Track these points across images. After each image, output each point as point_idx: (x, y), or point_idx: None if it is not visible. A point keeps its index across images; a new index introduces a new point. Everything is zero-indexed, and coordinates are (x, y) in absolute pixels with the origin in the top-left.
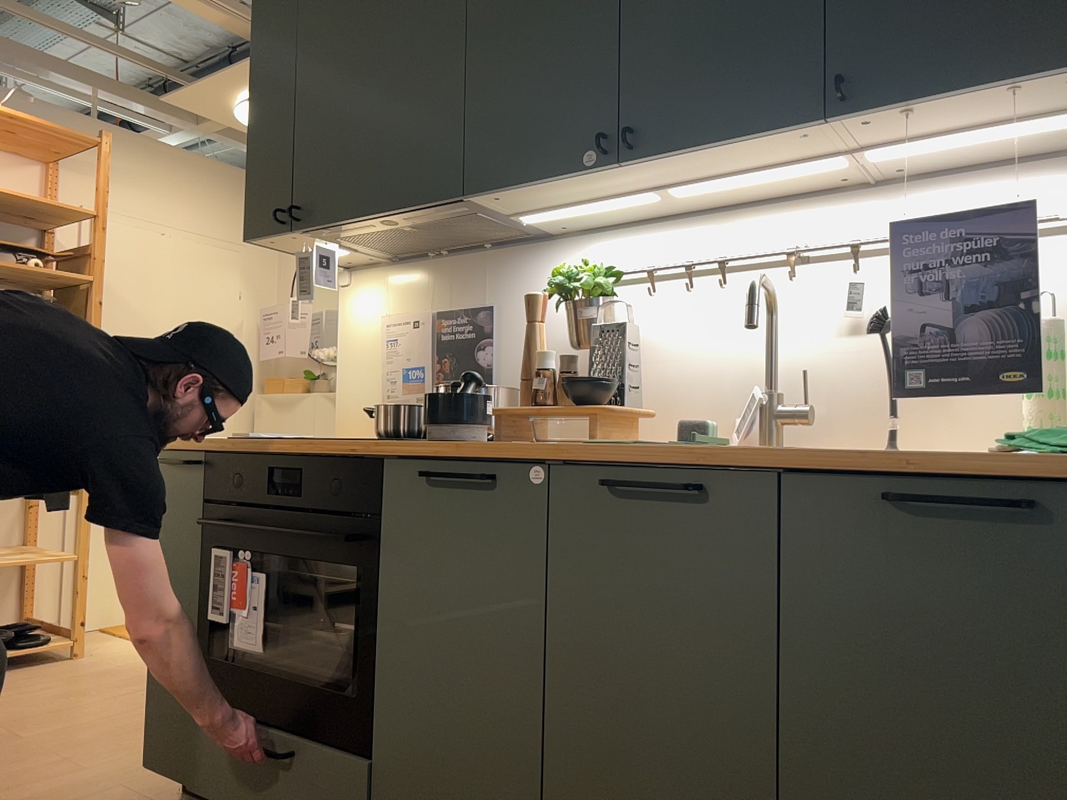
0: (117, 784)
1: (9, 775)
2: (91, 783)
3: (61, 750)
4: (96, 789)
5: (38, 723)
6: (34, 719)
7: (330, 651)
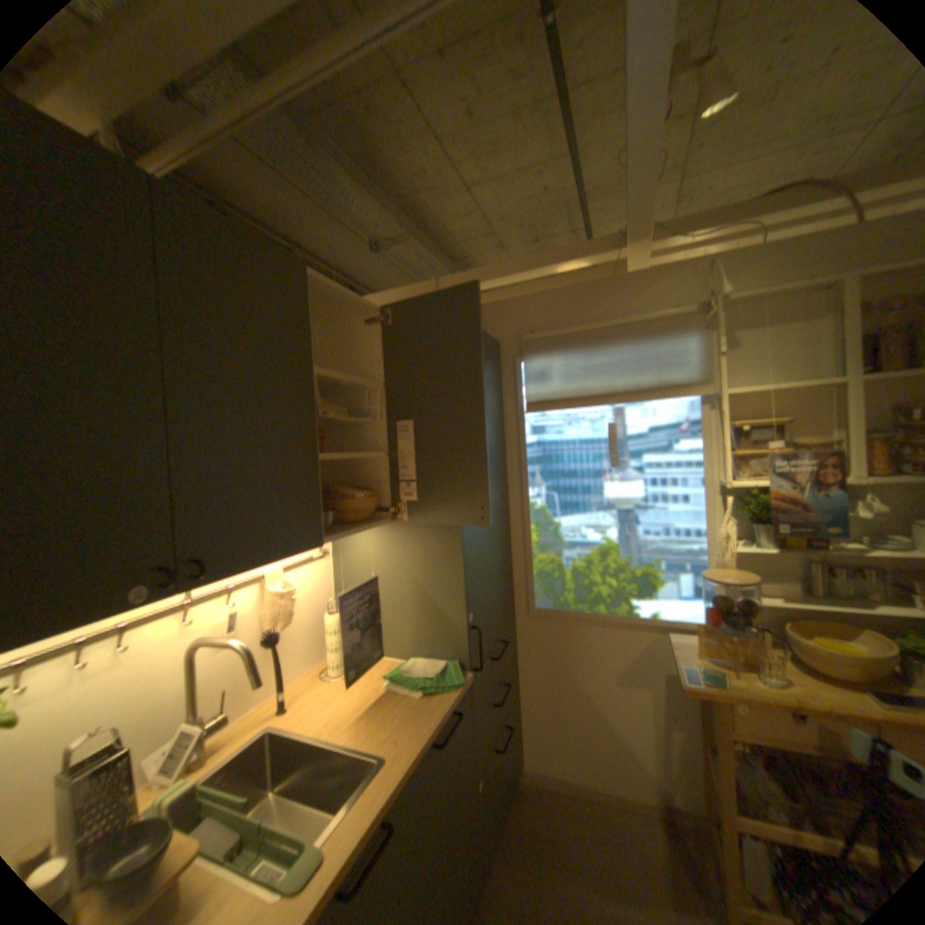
0: None
1: None
2: None
3: None
4: None
5: None
6: None
7: None
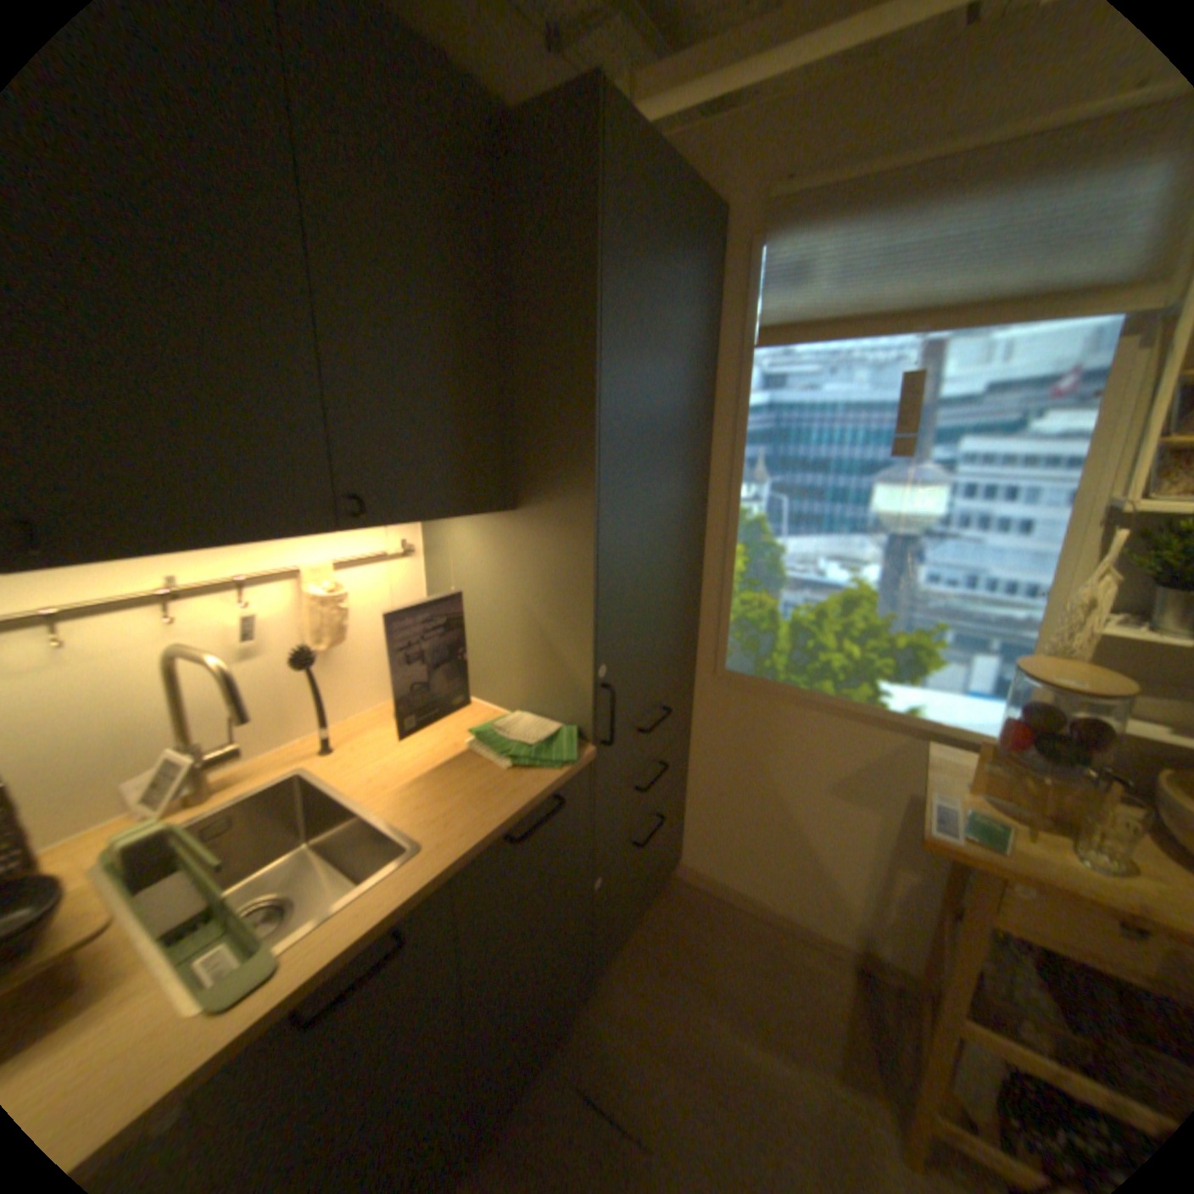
0: None
1: None
2: None
3: None
4: None
5: None
6: None
7: None
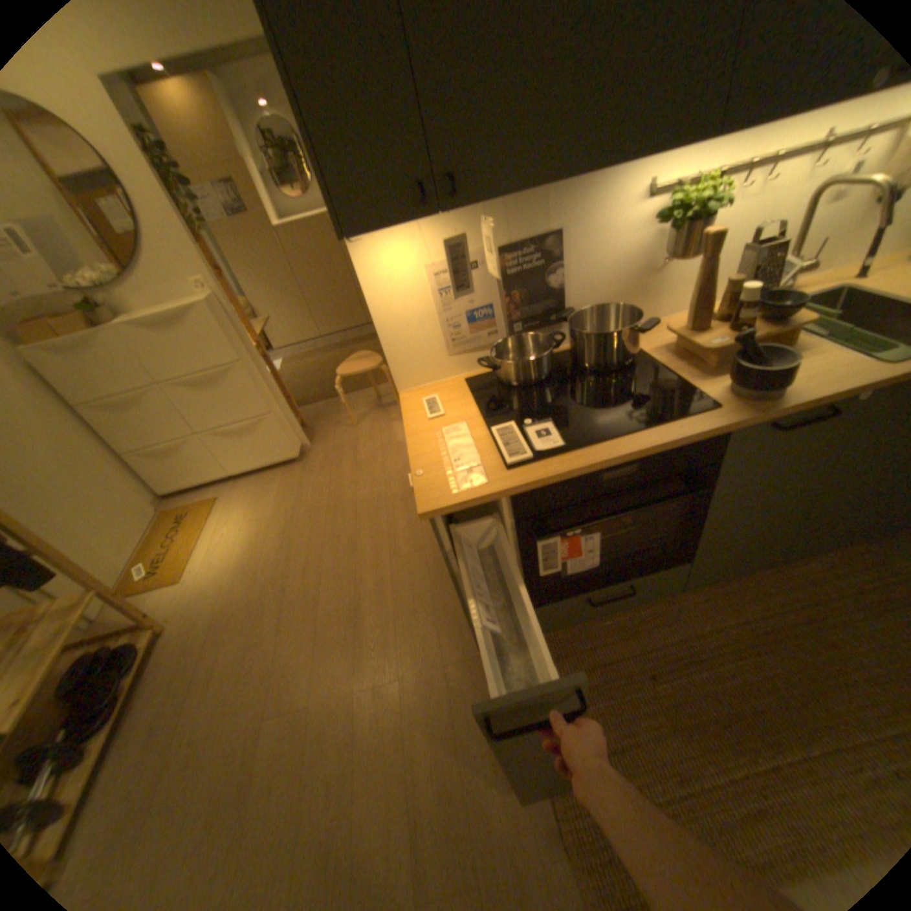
0: (437, 666)
1: (369, 727)
2: (424, 681)
3: (352, 685)
4: (436, 680)
5: (284, 690)
6: (273, 690)
7: (638, 535)
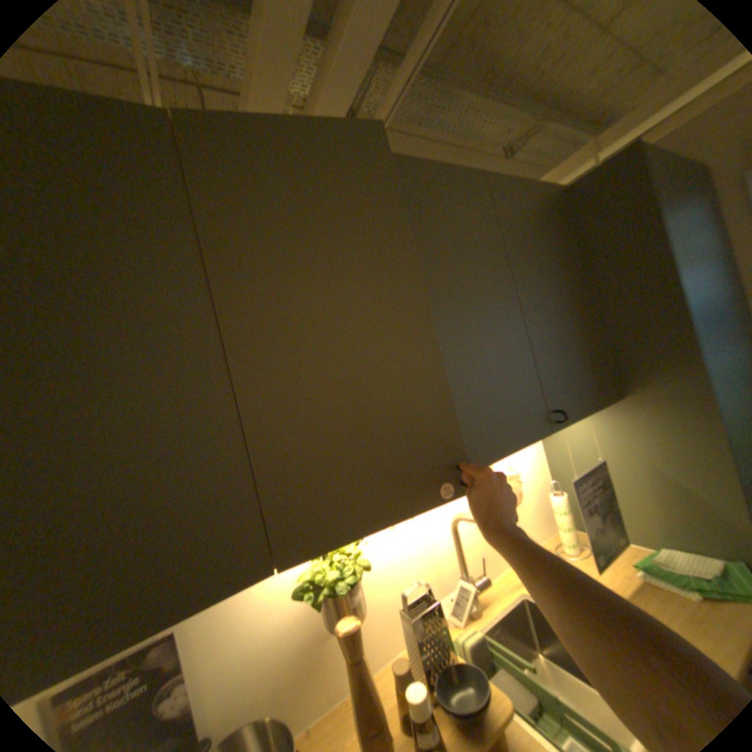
0: None
1: None
2: None
3: None
4: None
5: None
6: None
7: None
